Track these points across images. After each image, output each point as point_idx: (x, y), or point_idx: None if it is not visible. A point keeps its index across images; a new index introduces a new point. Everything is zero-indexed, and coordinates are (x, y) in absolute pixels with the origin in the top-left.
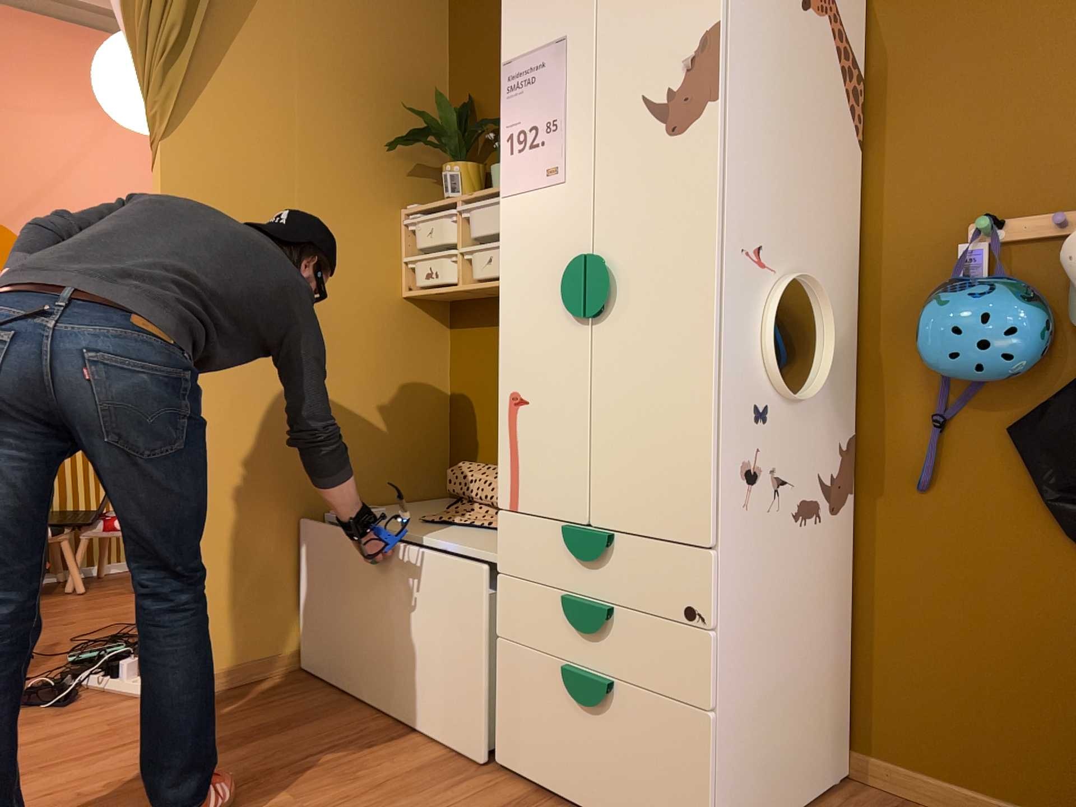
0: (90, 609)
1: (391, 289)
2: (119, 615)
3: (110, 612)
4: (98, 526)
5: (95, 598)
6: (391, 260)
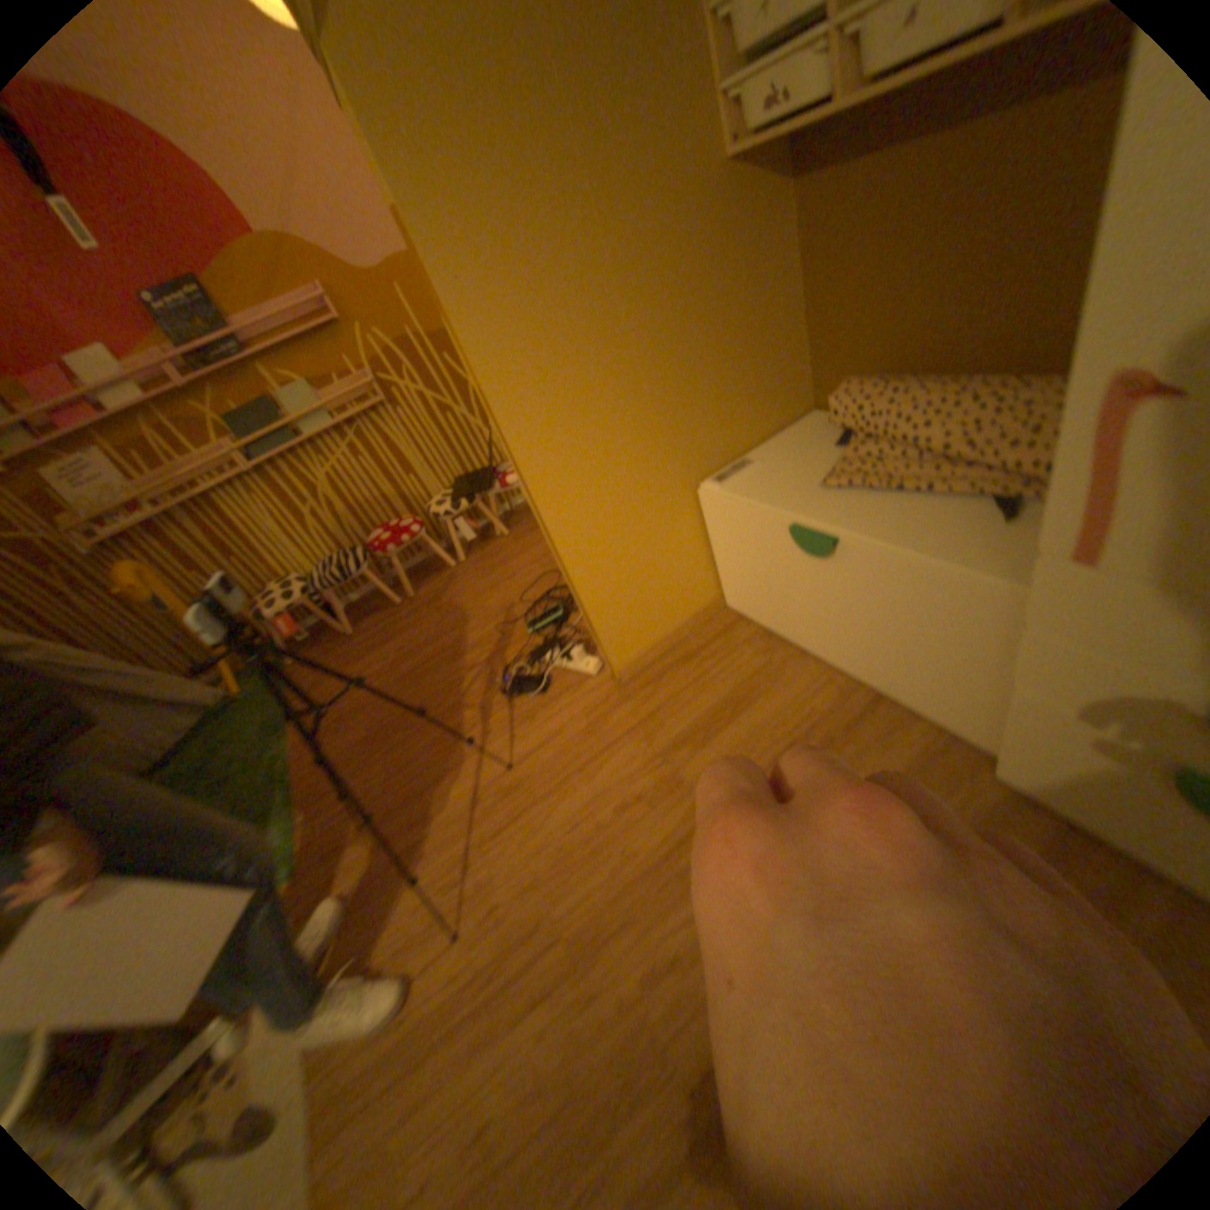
0: (519, 553)
1: (711, 148)
2: (541, 558)
3: (534, 554)
4: (495, 485)
5: (518, 539)
6: (702, 93)
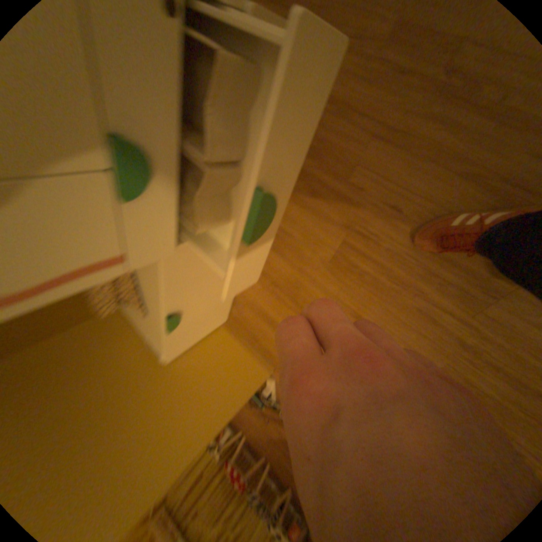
0: None
1: None
2: None
3: None
4: None
5: None
6: None
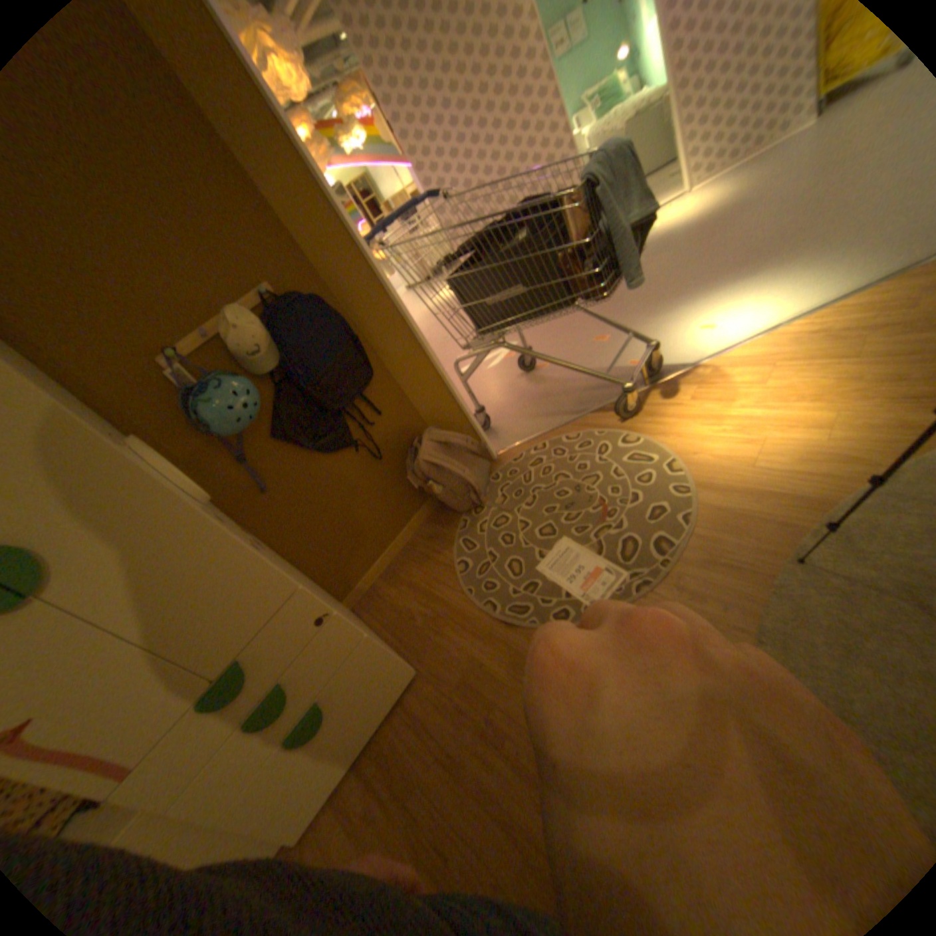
0: None
1: None
2: None
3: None
4: None
5: None
6: None
